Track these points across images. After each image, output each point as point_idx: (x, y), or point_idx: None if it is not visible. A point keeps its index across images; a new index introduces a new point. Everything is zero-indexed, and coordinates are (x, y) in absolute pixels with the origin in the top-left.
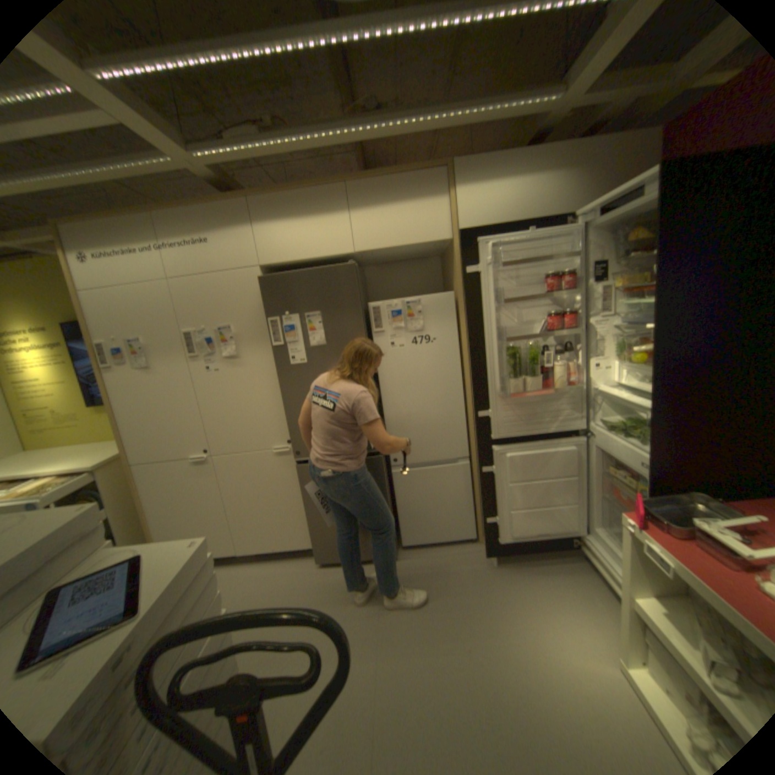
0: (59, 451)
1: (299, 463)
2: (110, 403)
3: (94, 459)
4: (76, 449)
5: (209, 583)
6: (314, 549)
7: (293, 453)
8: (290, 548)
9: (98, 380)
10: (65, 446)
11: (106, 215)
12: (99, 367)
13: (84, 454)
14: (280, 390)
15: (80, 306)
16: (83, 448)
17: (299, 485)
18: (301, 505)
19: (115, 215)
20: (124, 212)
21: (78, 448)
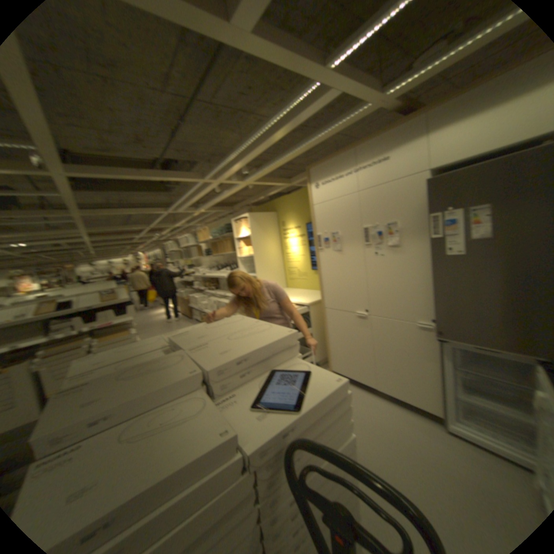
0: (299, 291)
1: (441, 342)
2: (320, 270)
3: (311, 299)
4: (305, 292)
5: (348, 412)
6: (444, 420)
7: (437, 331)
8: (421, 408)
9: (317, 256)
10: (302, 289)
11: (331, 157)
12: (318, 249)
13: (308, 295)
14: (433, 276)
15: (314, 214)
16: (308, 292)
17: (439, 361)
18: (438, 377)
19: (335, 156)
20: (340, 152)
21: (306, 291)
